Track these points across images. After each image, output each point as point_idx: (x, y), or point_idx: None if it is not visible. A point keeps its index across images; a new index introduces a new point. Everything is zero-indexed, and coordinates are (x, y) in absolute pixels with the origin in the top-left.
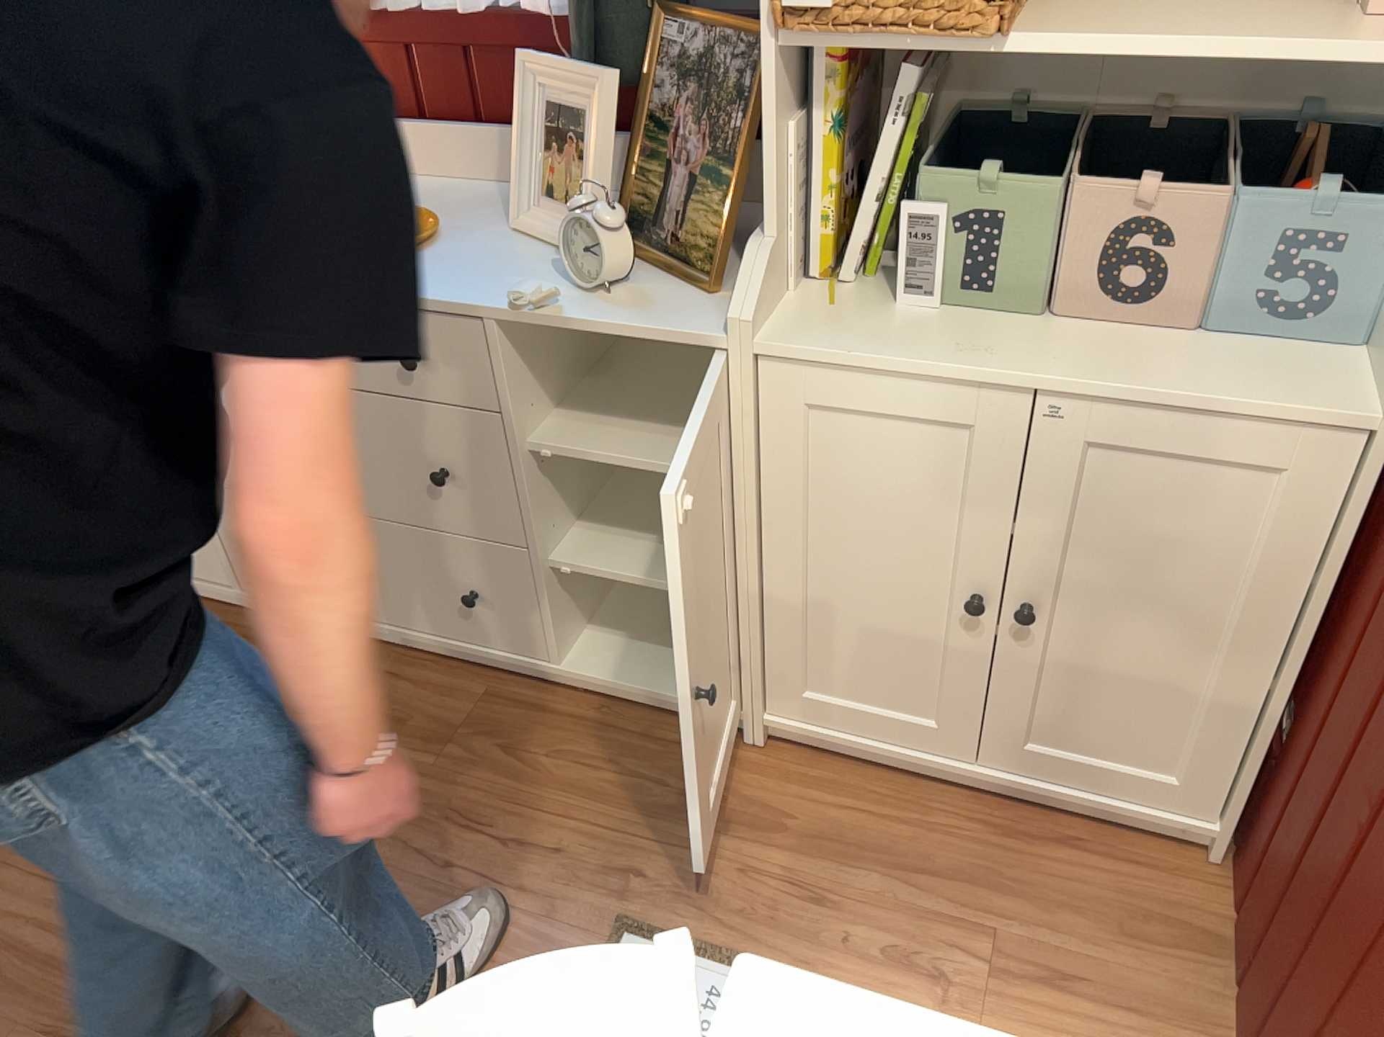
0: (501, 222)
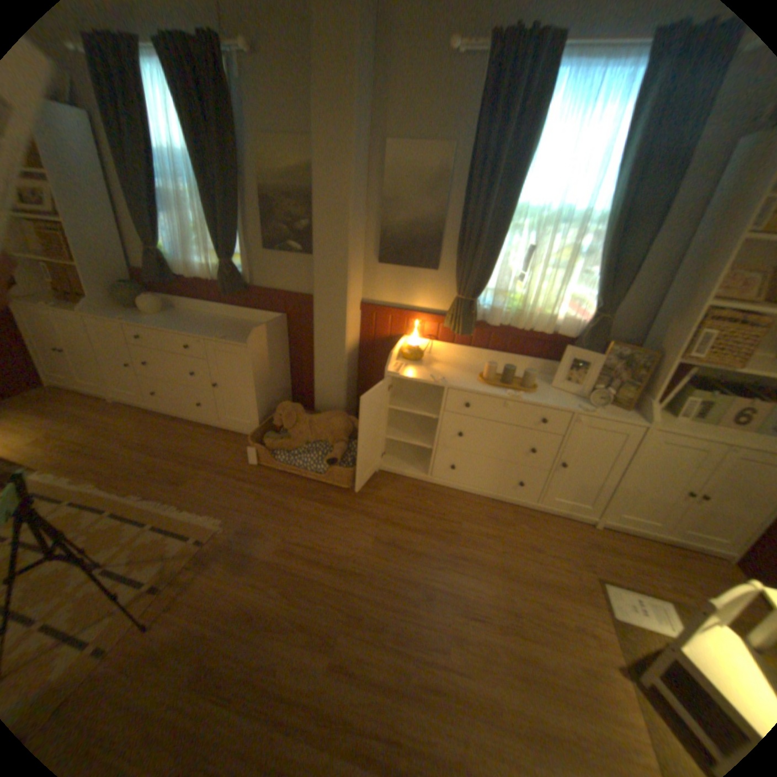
0: (544, 385)
